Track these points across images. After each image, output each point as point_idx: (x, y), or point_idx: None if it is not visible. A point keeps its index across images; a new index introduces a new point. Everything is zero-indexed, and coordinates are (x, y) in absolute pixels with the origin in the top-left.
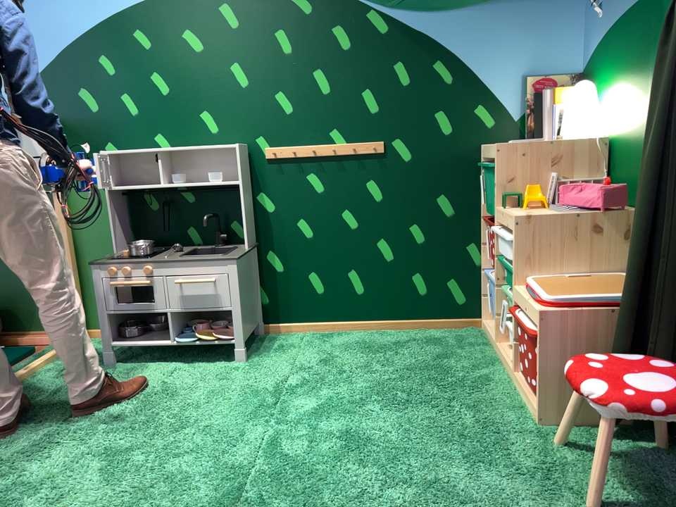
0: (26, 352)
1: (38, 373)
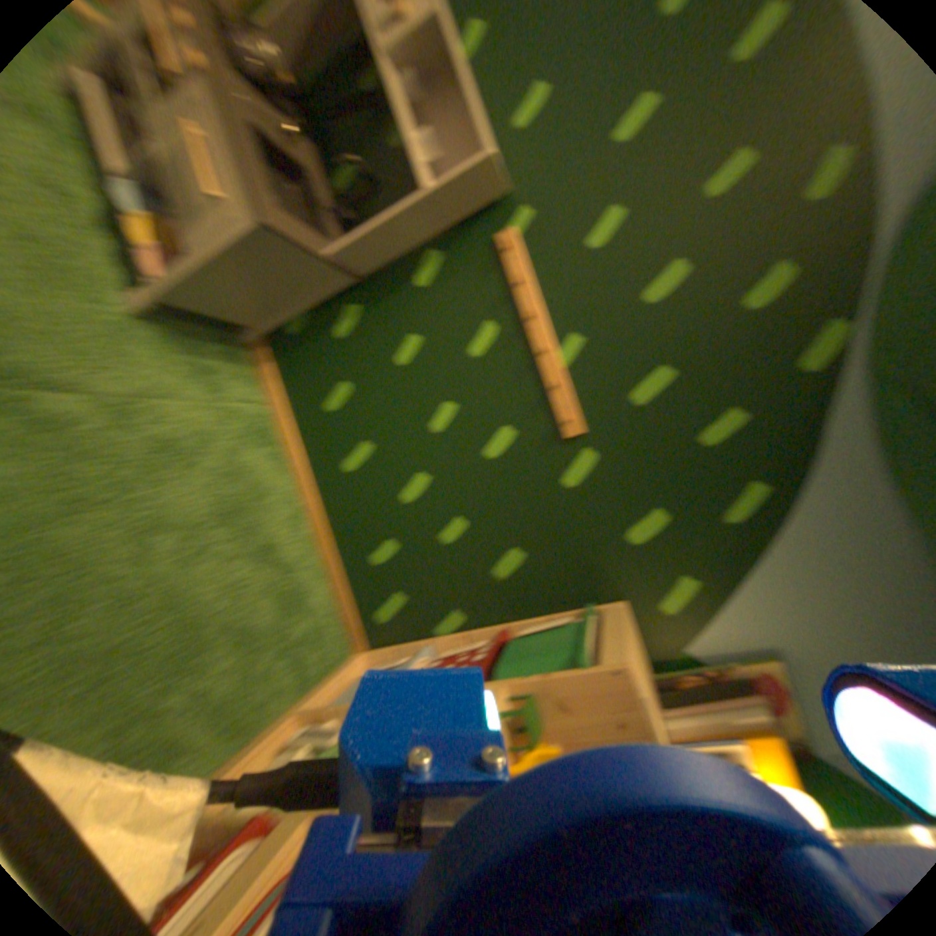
0: None
1: None
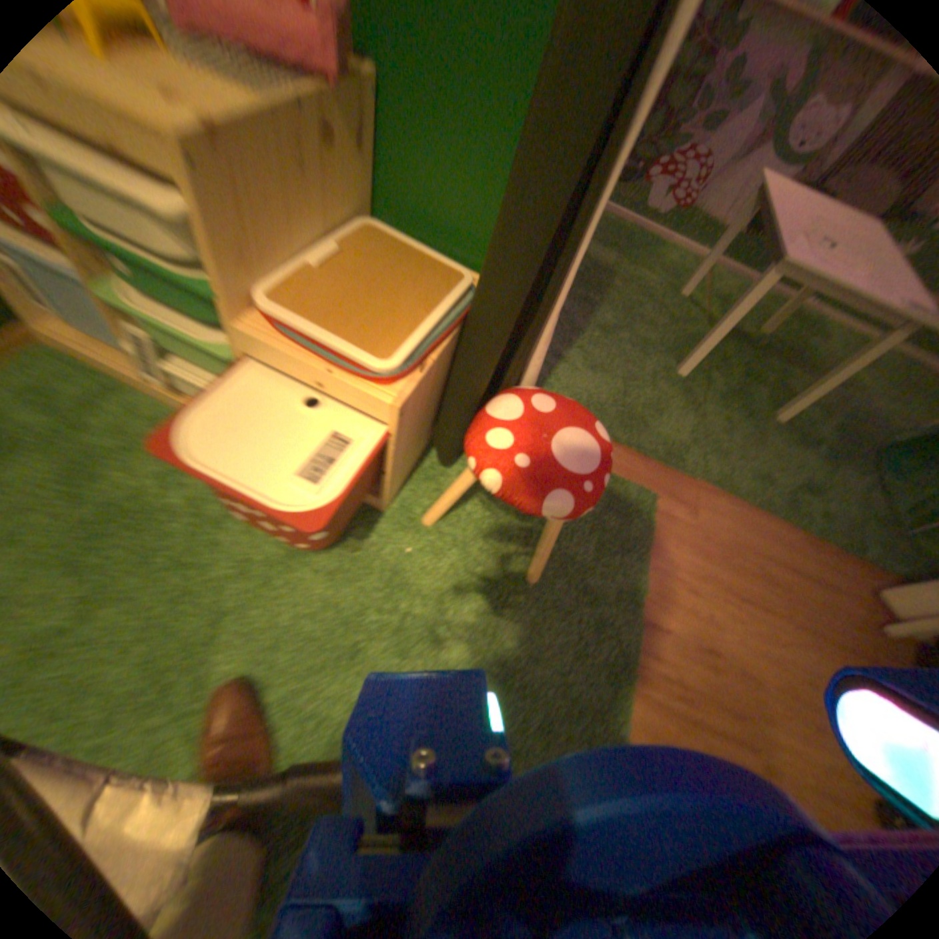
0: None
1: None
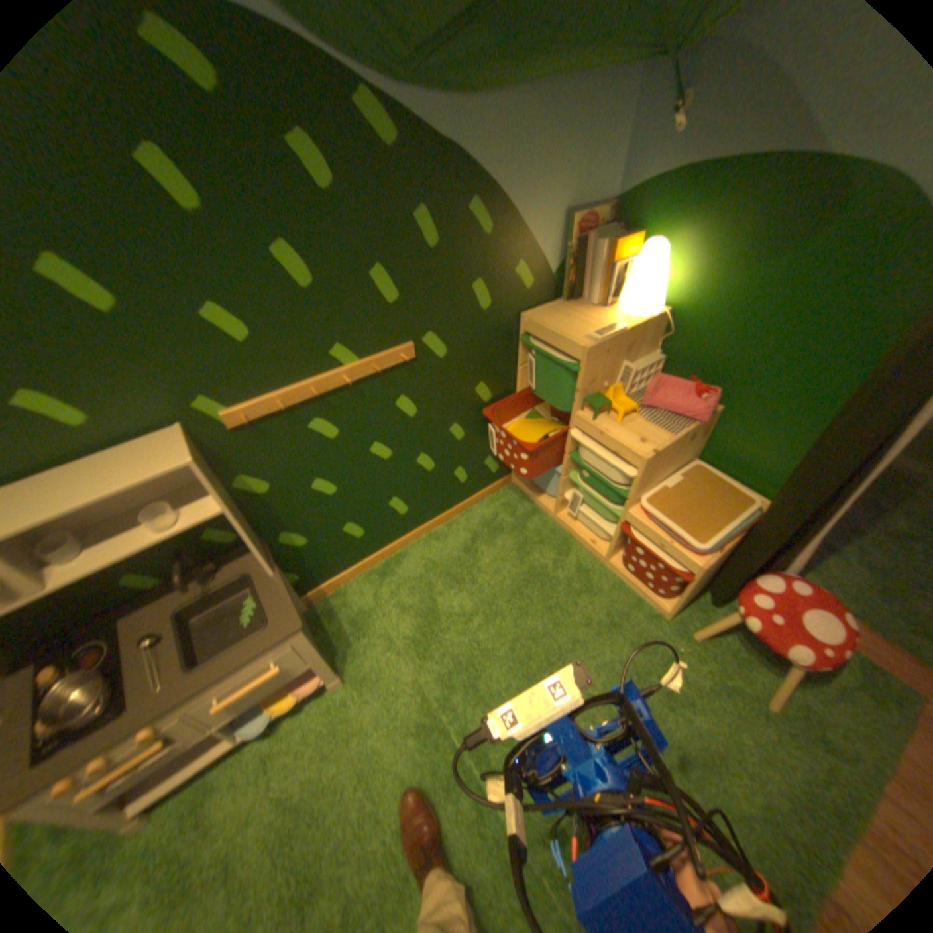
0: None
1: None
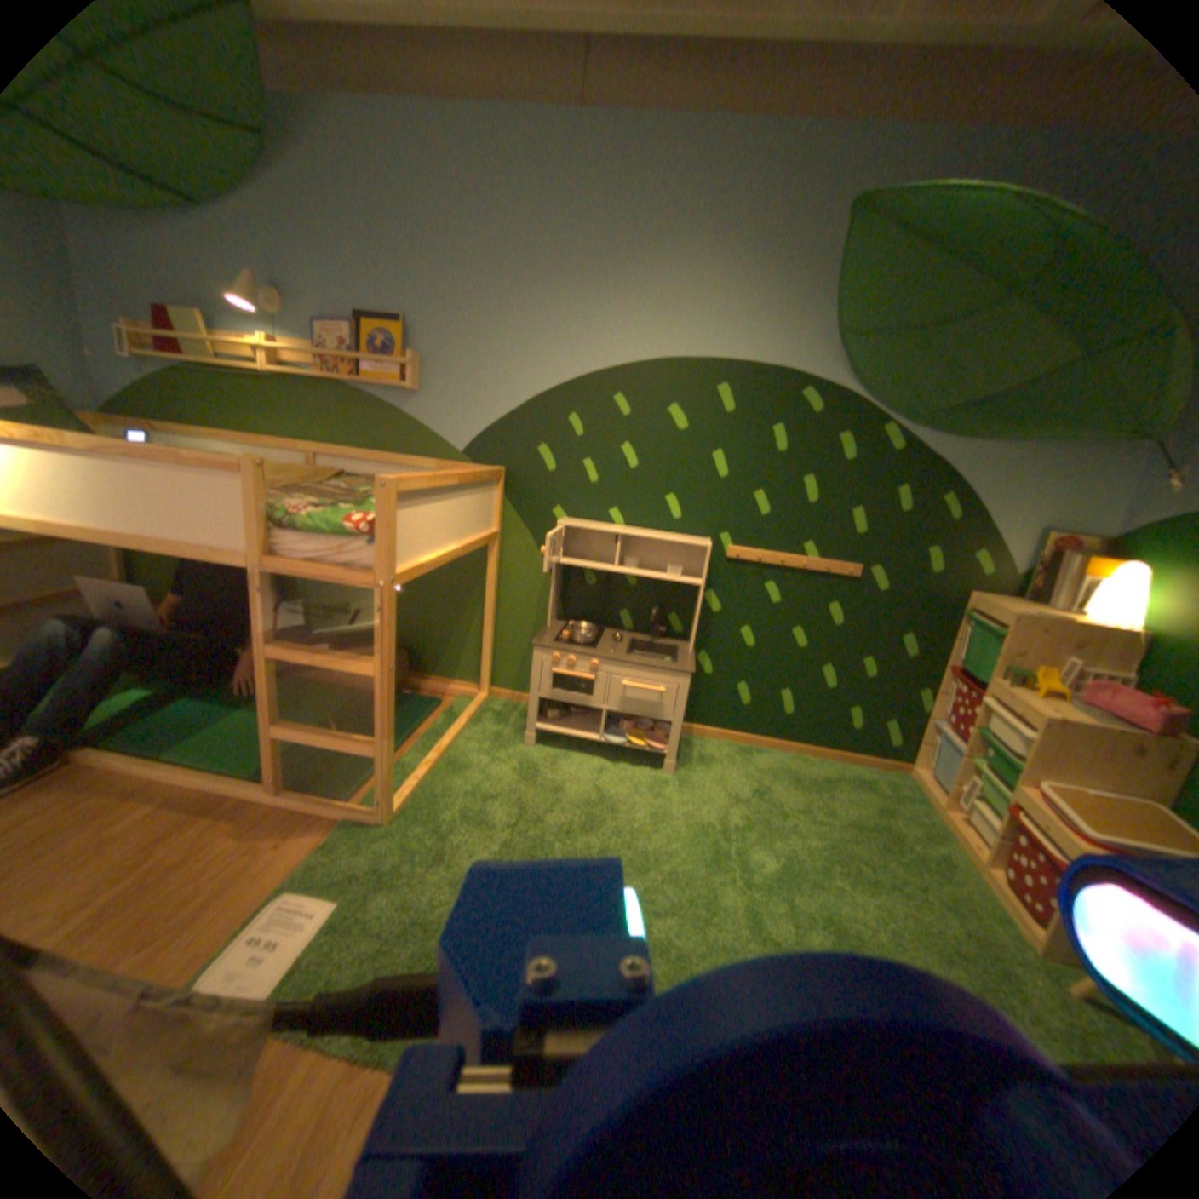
0: (432, 702)
1: (457, 740)
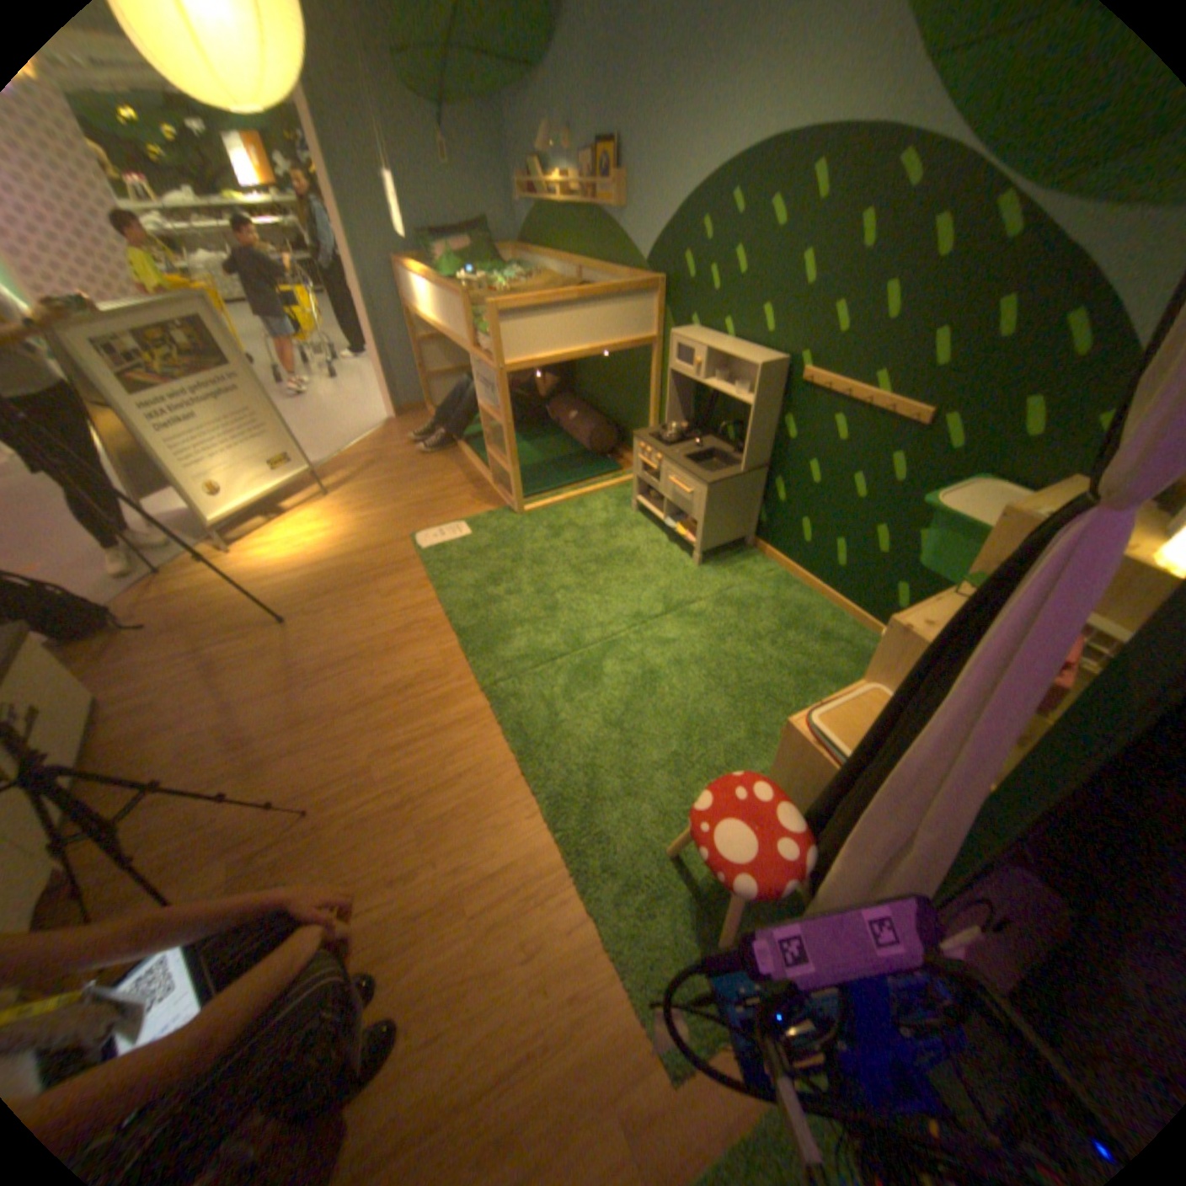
0: (614, 471)
1: (598, 496)
